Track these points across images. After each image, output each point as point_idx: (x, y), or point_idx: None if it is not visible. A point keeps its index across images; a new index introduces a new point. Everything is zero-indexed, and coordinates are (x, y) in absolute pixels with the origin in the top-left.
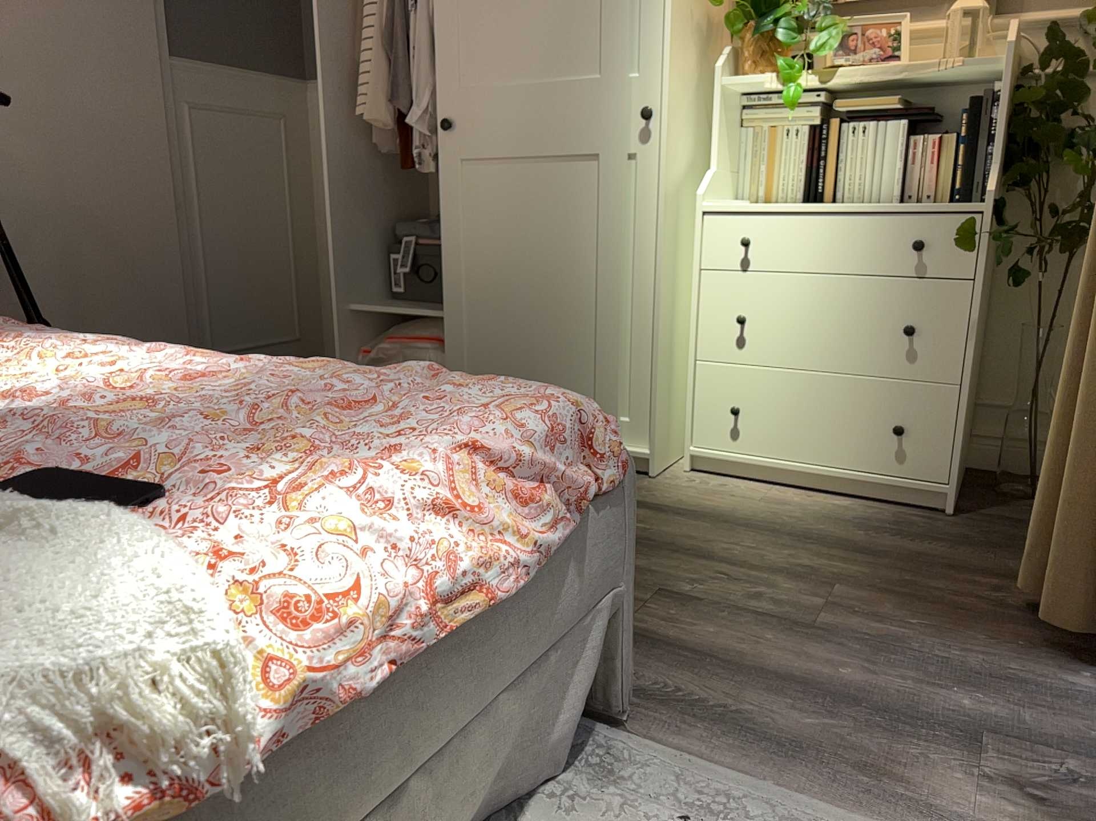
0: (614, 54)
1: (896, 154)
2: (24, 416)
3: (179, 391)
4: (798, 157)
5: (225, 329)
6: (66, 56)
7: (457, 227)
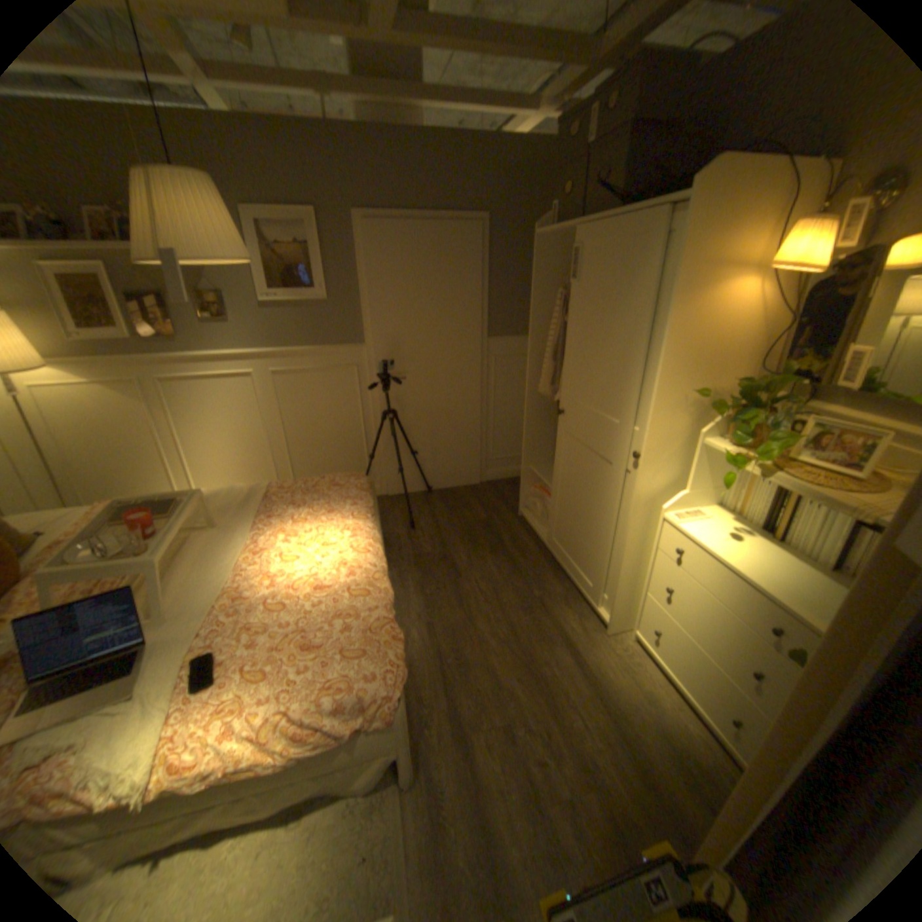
0: (632, 412)
1: (841, 535)
2: (265, 594)
3: (306, 596)
4: (768, 497)
5: (498, 449)
6: (438, 347)
7: (560, 460)
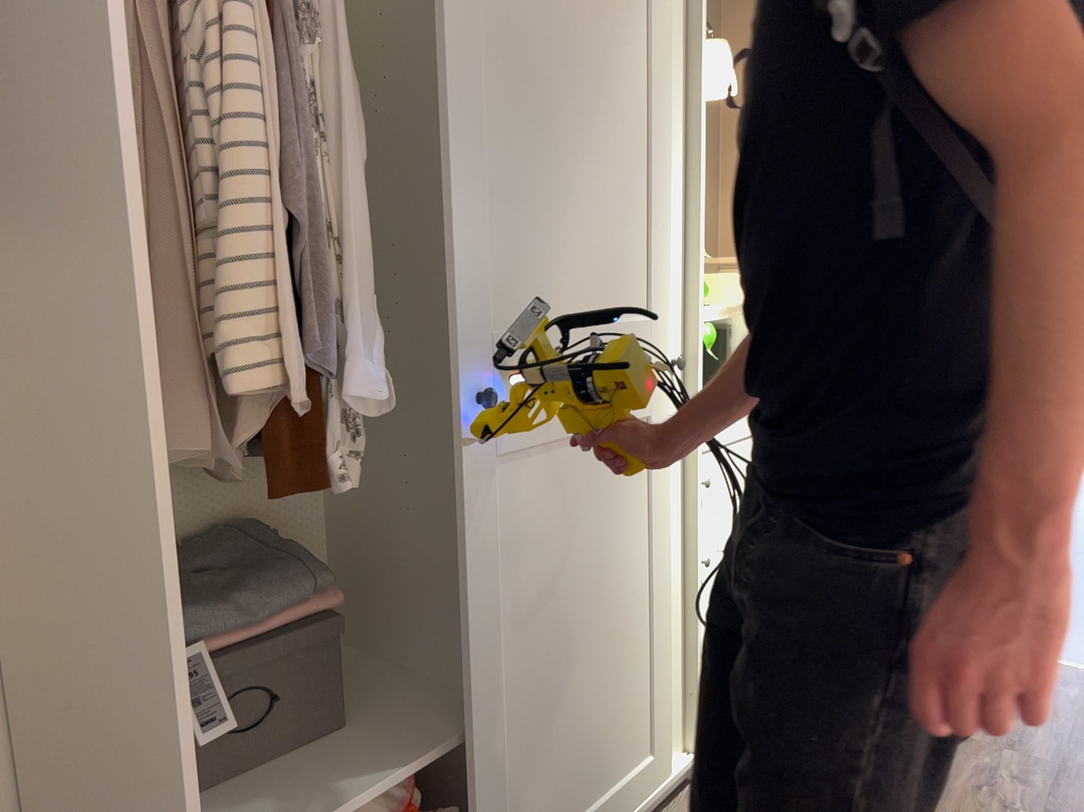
0: (646, 288)
1: None
2: None
3: None
4: None
5: None
6: None
7: (490, 578)
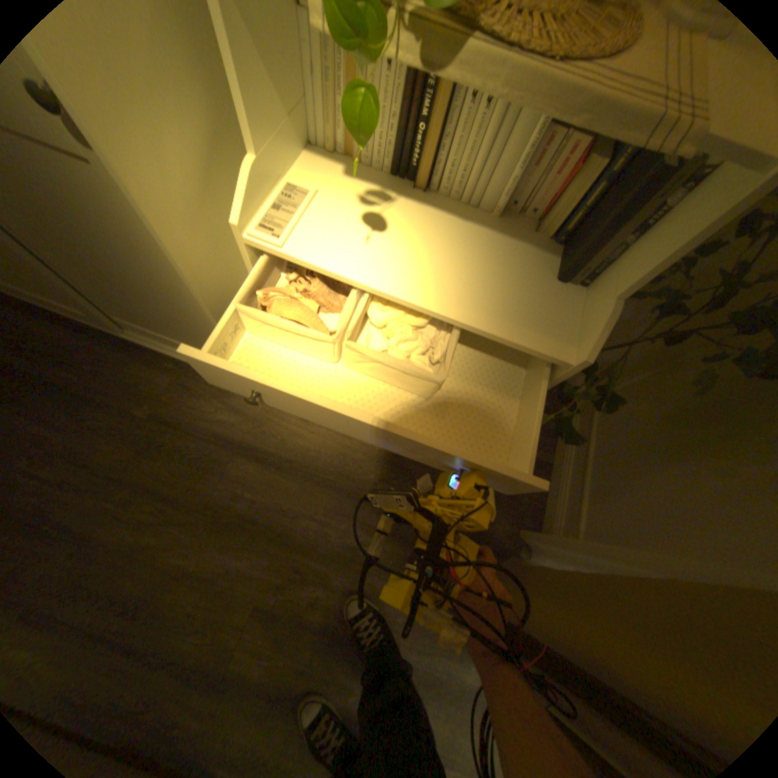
0: None
1: (520, 154)
2: None
3: None
4: (389, 103)
5: None
6: None
7: None
